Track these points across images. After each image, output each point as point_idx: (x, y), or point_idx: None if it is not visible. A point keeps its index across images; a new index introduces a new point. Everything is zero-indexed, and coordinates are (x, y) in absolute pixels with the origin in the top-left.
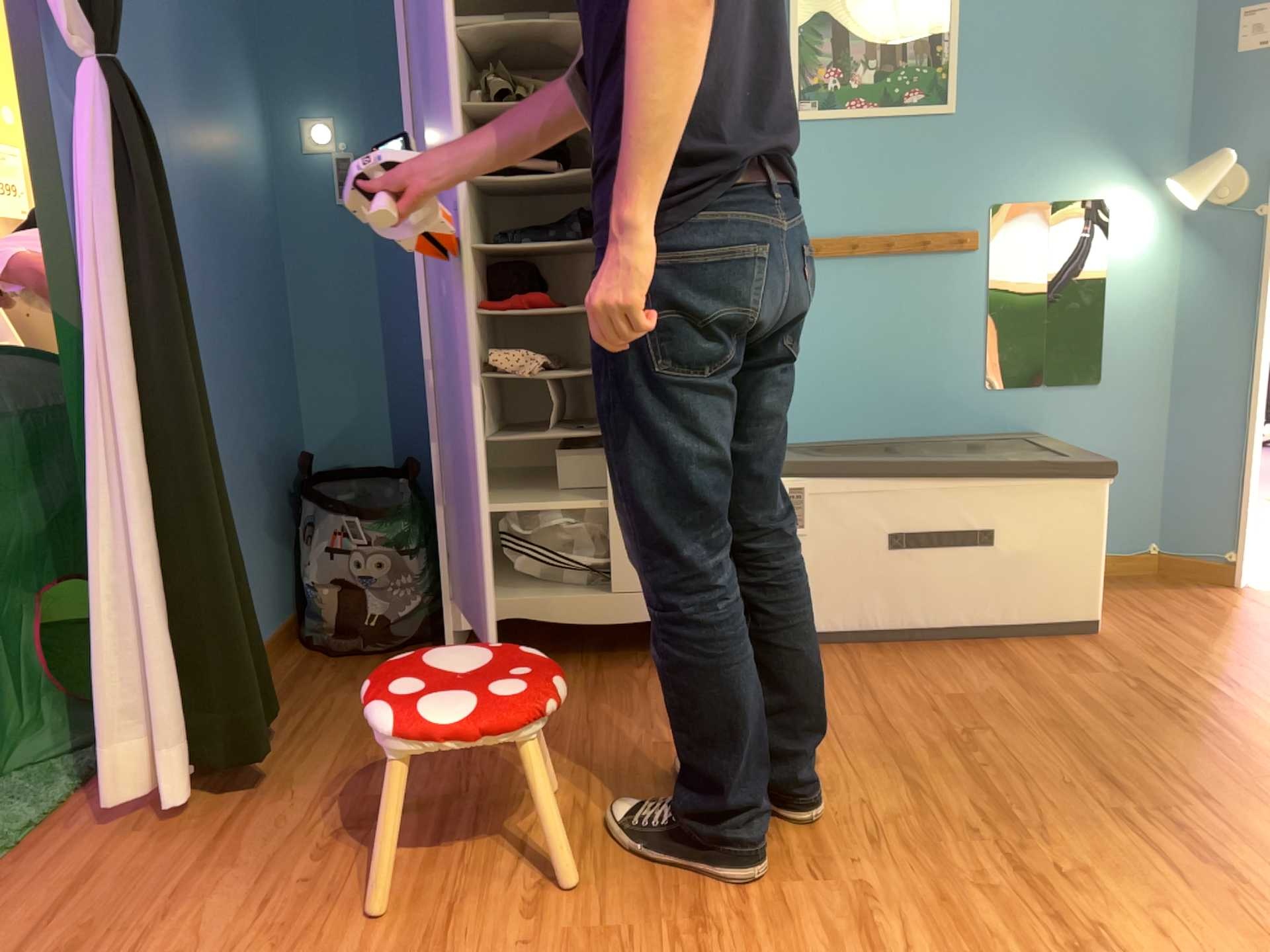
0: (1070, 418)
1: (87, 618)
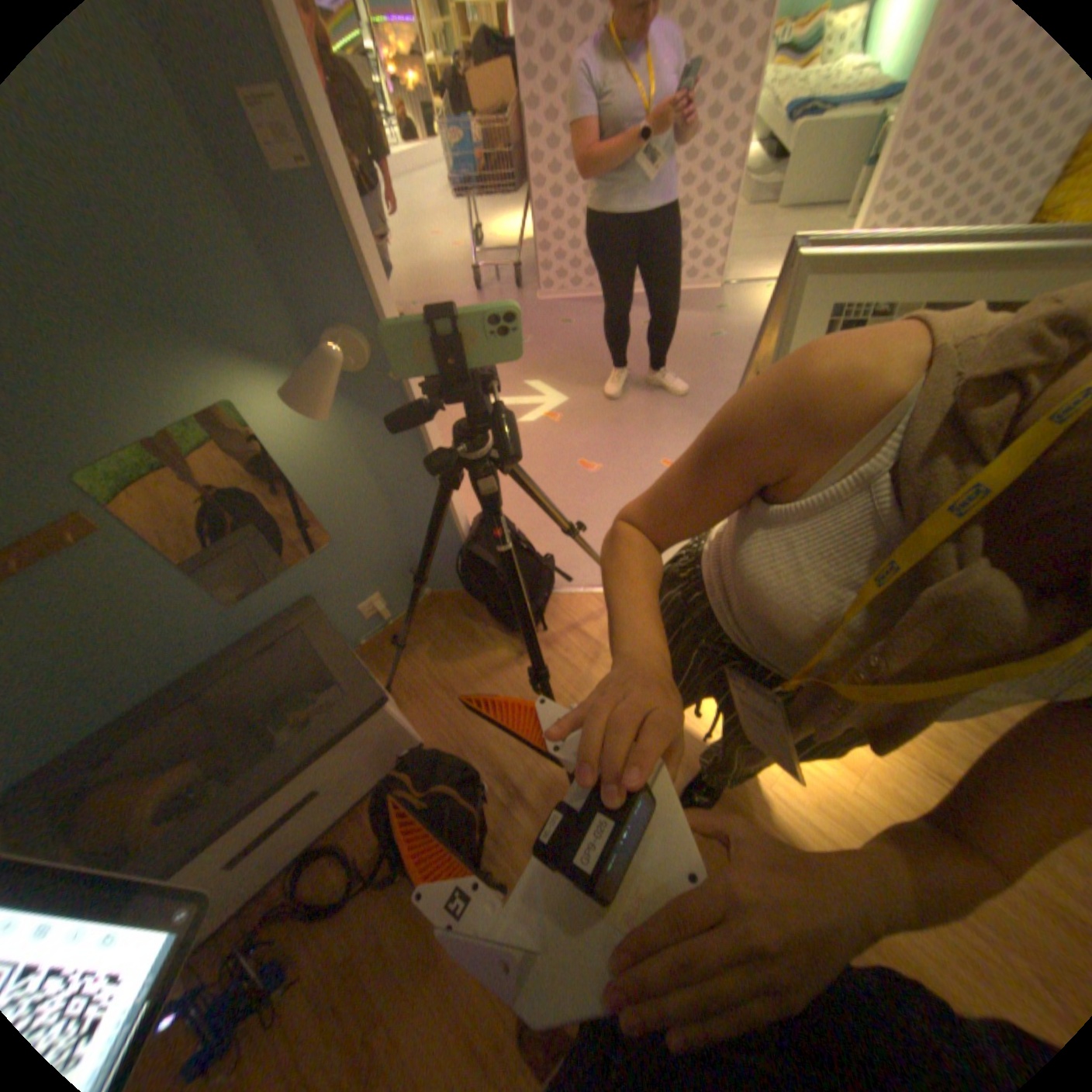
0: (323, 574)
1: None
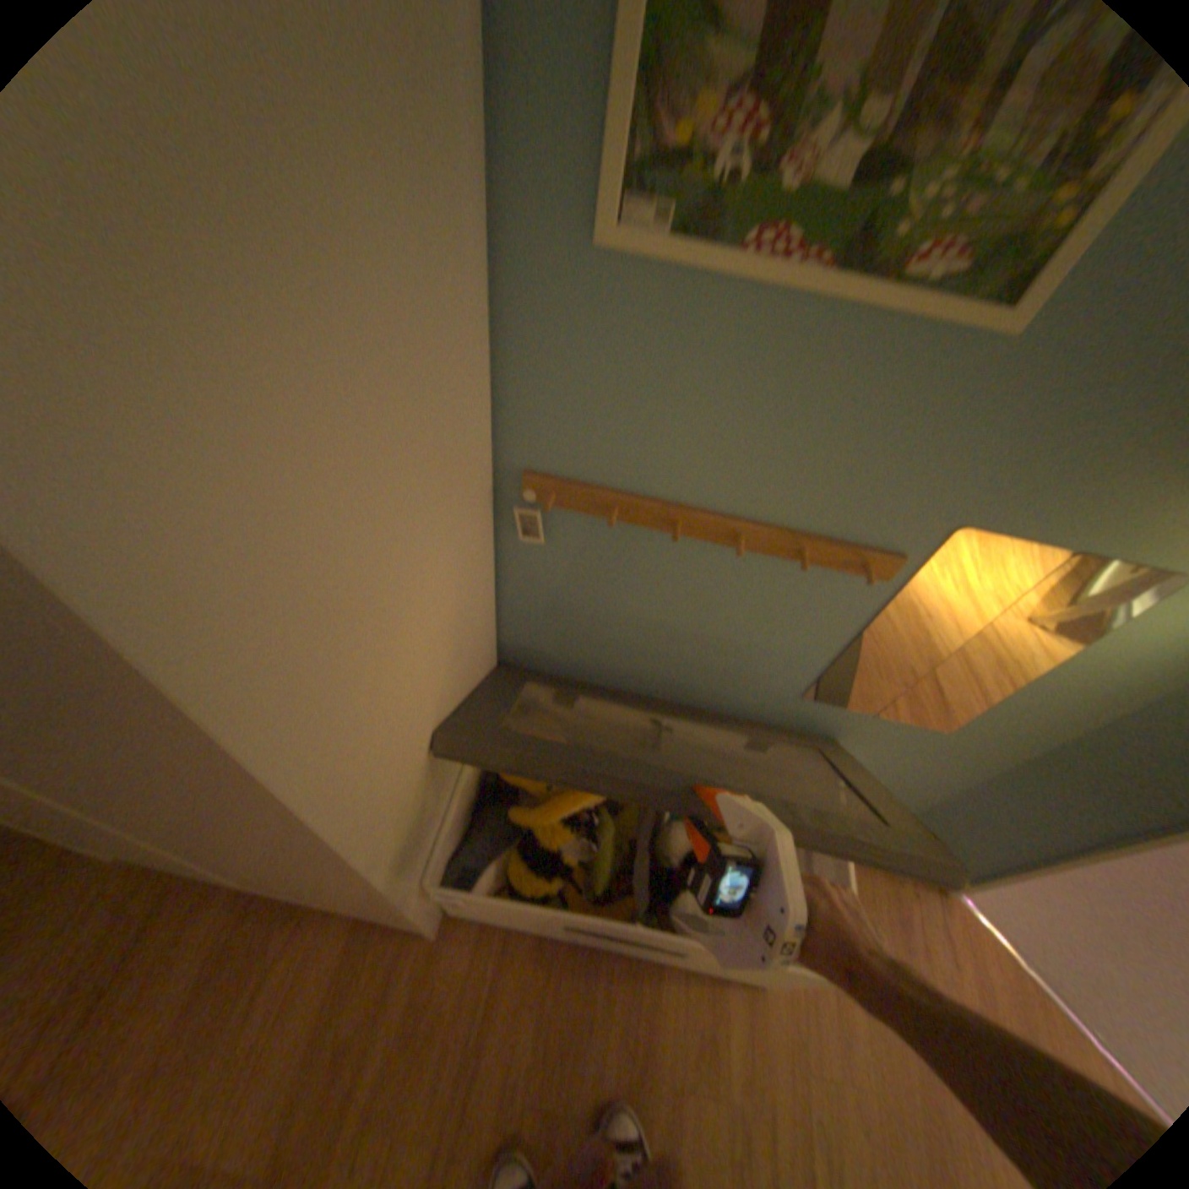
0: (890, 742)
1: None
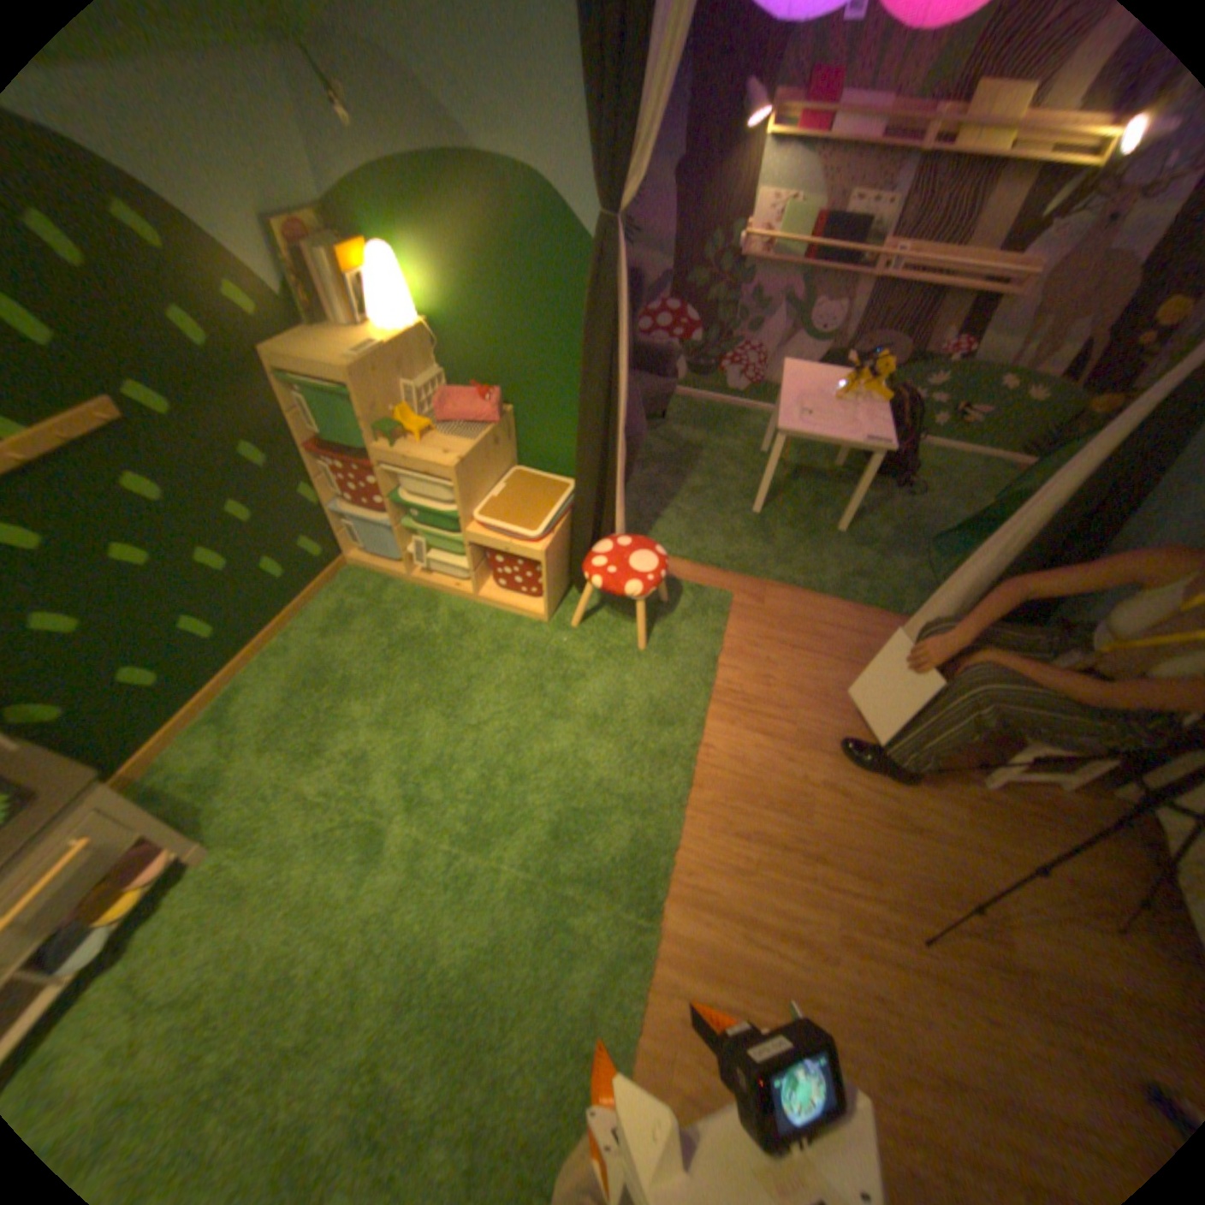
0: None
1: (957, 579)
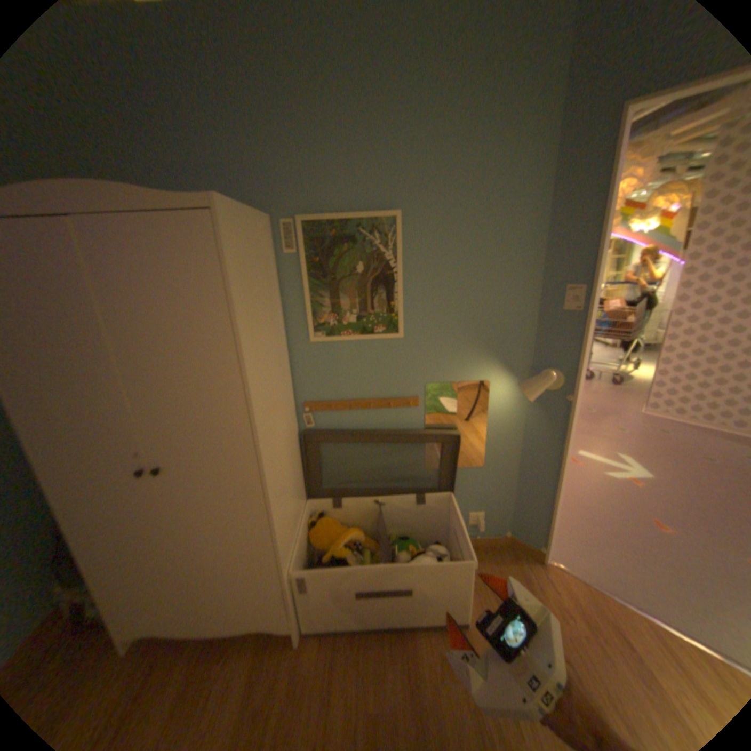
0: (468, 481)
1: None
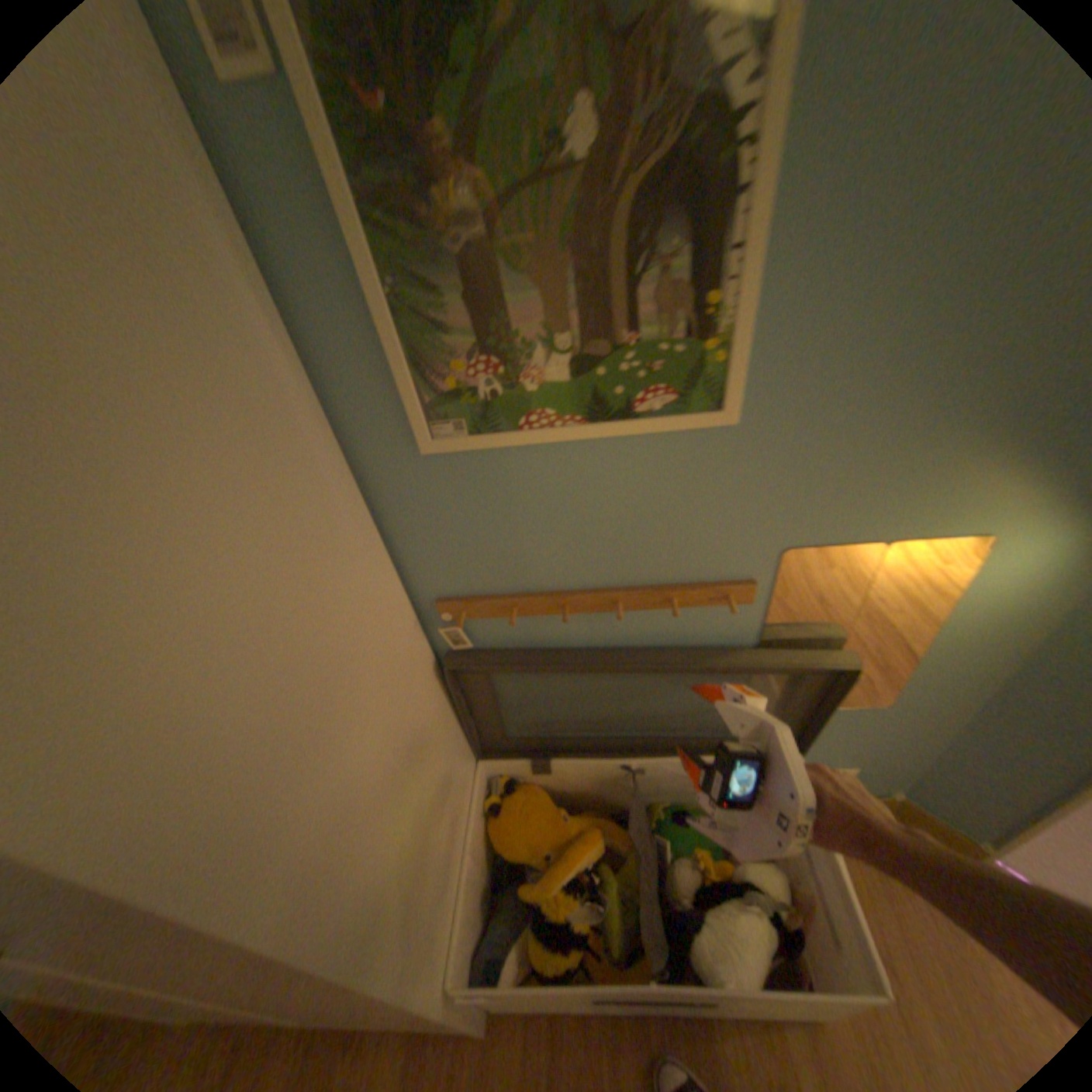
0: (844, 728)
1: None
